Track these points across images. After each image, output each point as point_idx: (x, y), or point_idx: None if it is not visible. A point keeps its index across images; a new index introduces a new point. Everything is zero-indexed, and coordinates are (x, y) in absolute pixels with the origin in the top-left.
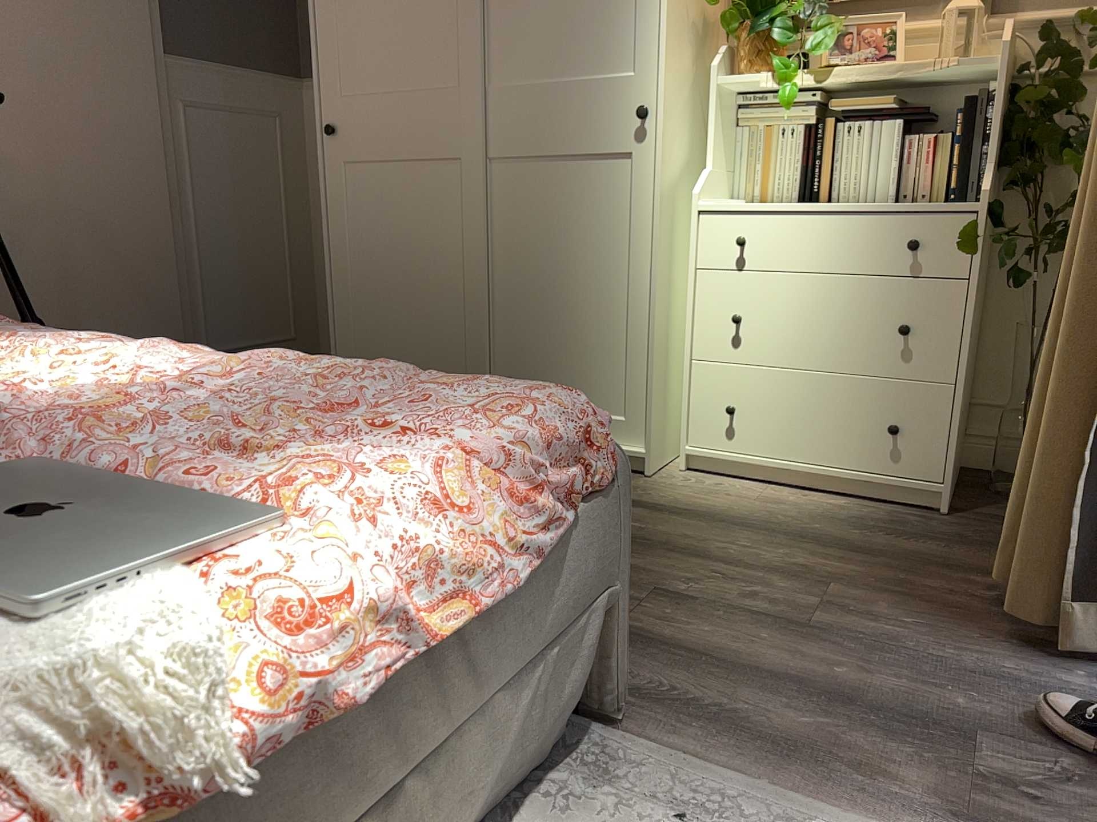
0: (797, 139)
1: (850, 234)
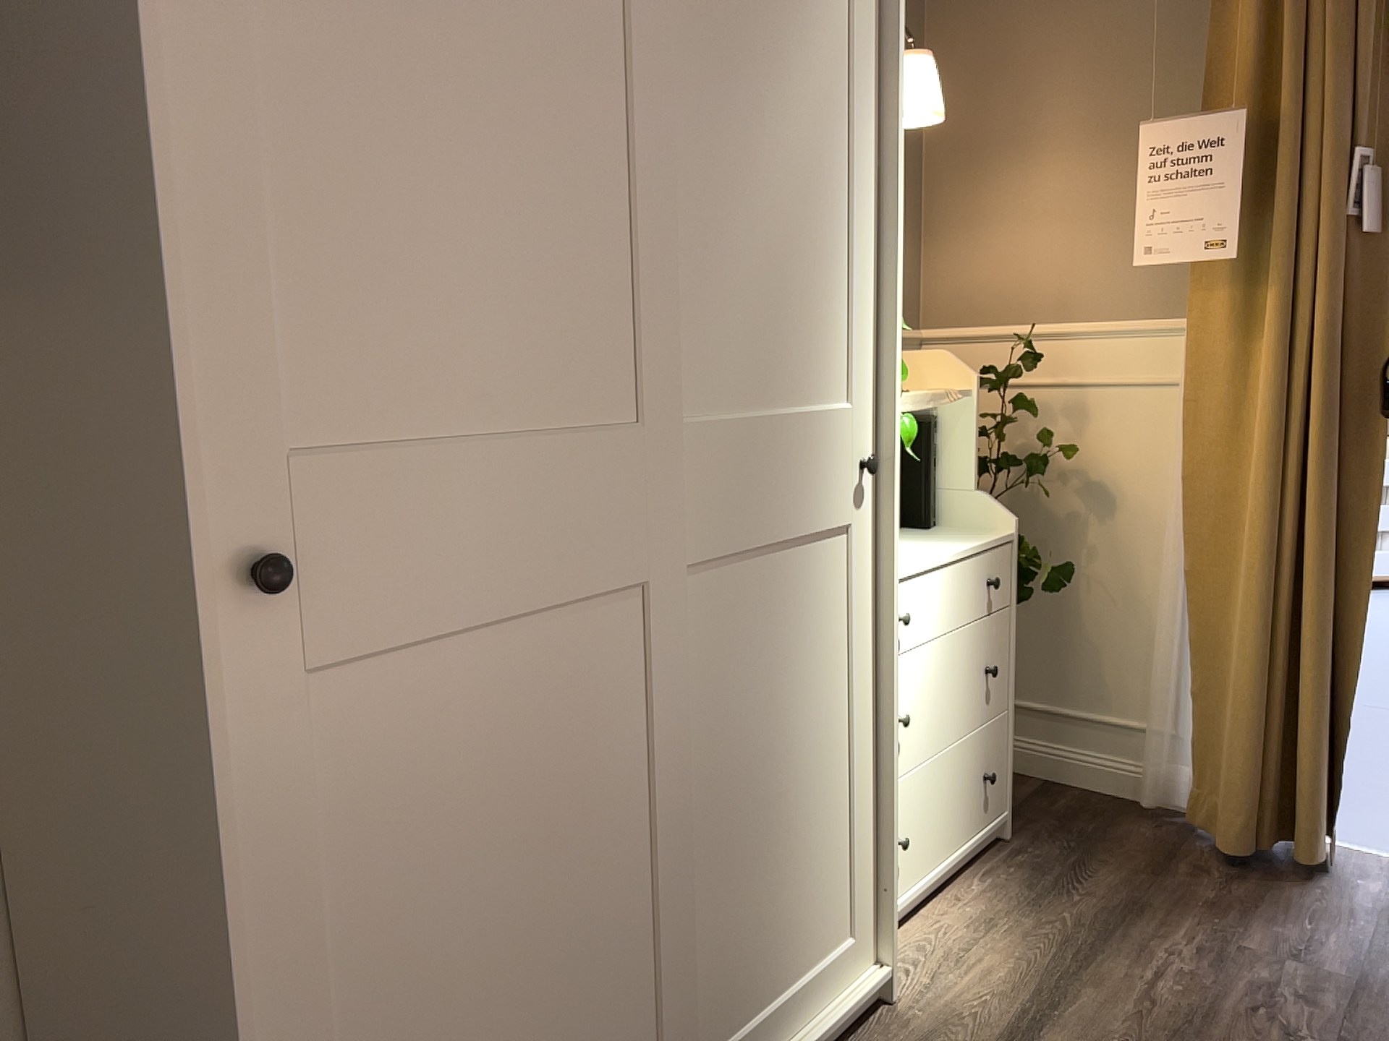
0: None
1: (959, 583)
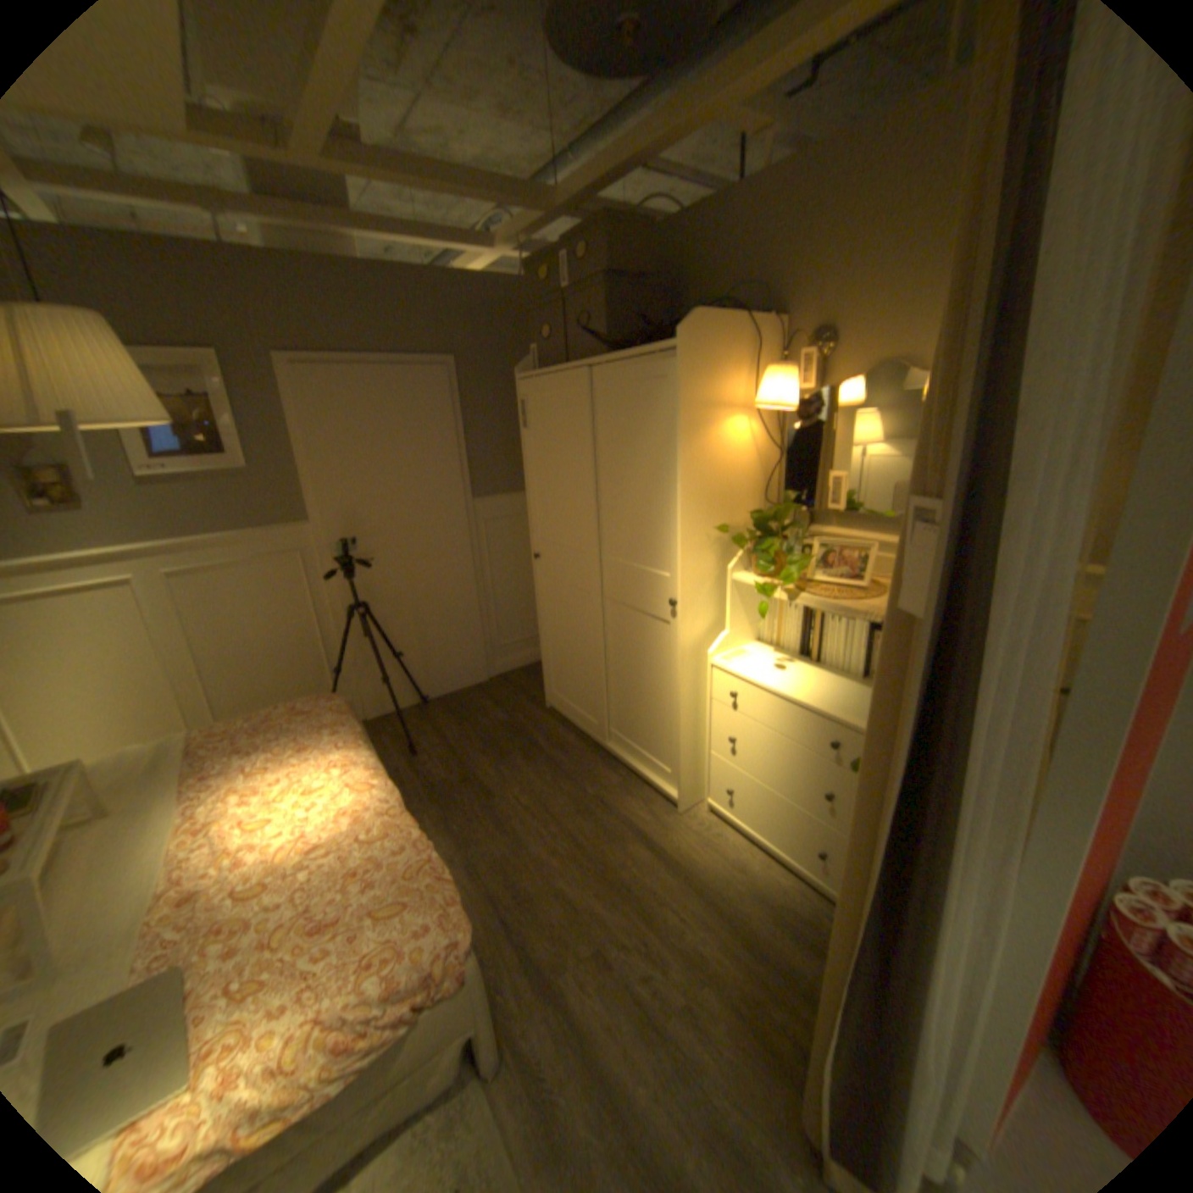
0: (797, 614)
1: (794, 718)
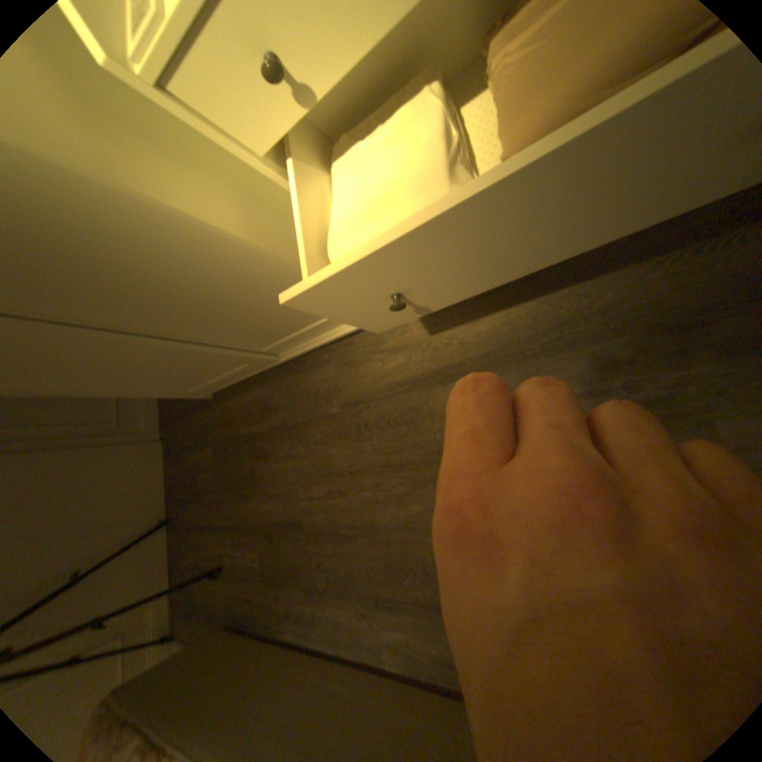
0: None
1: None
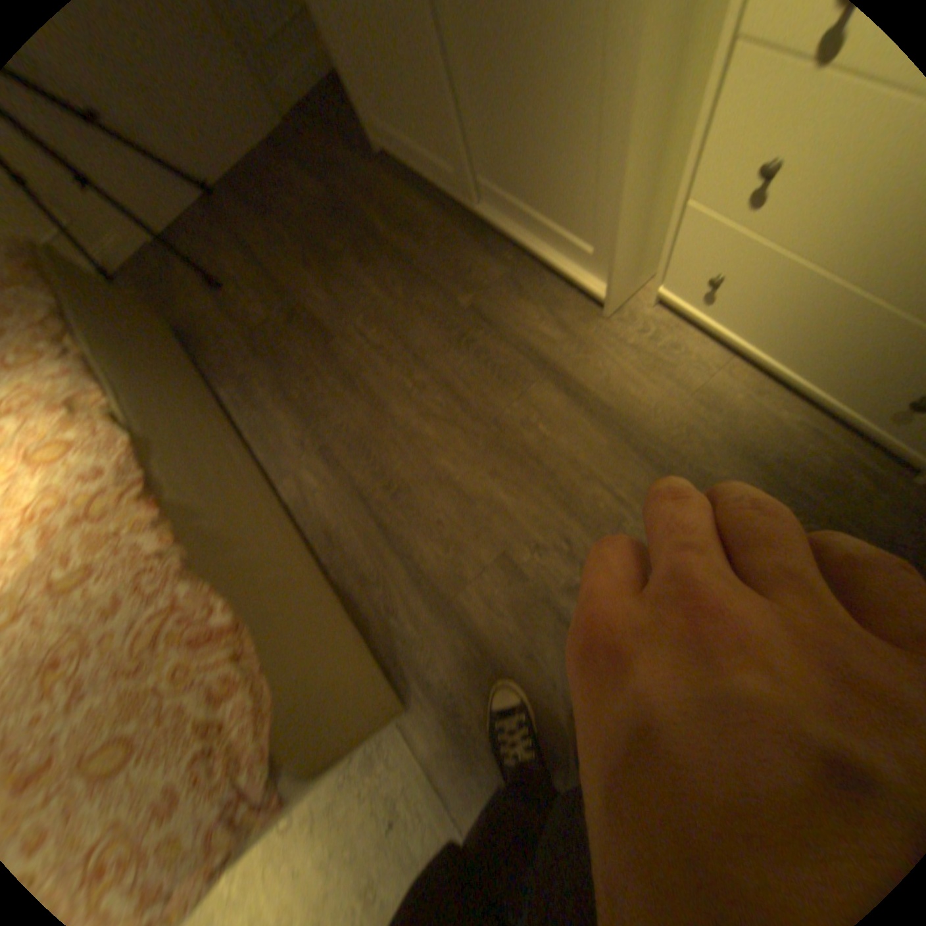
0: None
1: None
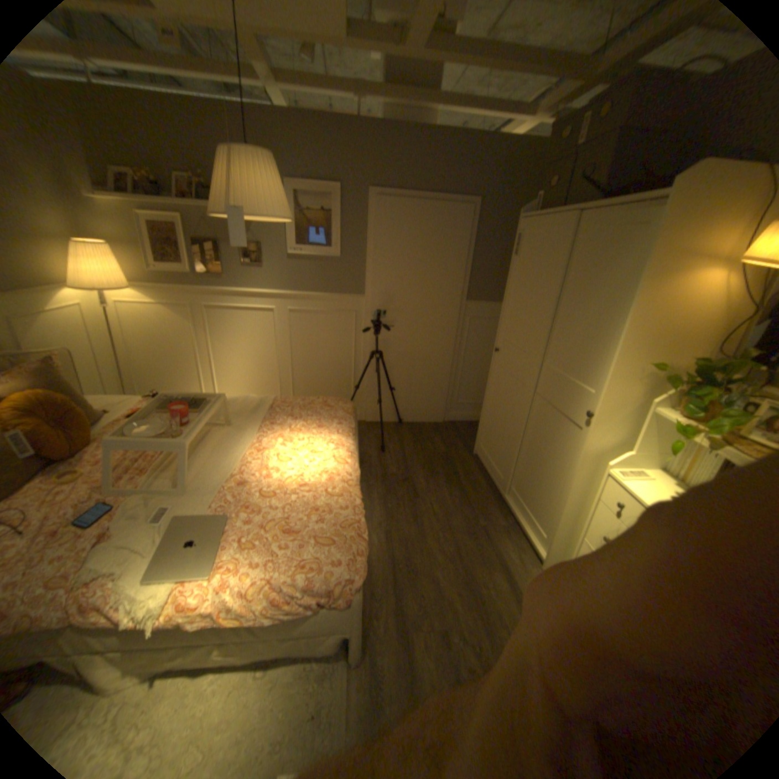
0: (718, 460)
1: None
